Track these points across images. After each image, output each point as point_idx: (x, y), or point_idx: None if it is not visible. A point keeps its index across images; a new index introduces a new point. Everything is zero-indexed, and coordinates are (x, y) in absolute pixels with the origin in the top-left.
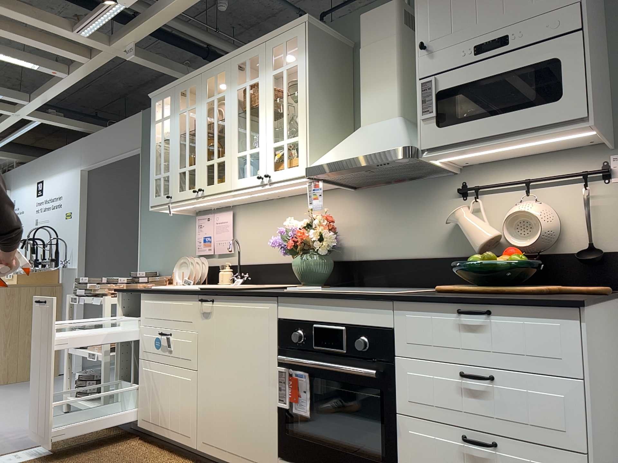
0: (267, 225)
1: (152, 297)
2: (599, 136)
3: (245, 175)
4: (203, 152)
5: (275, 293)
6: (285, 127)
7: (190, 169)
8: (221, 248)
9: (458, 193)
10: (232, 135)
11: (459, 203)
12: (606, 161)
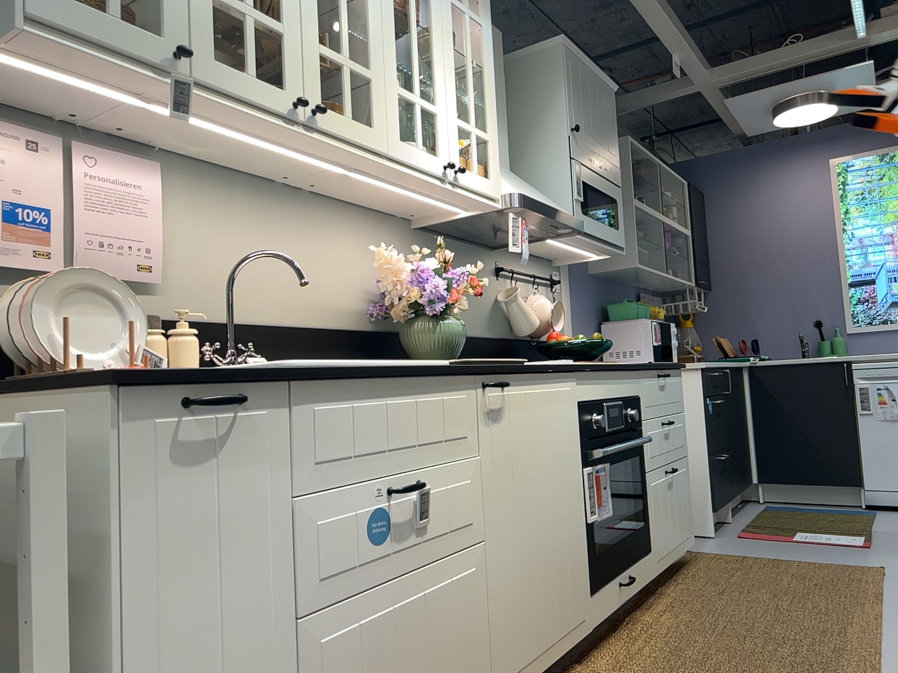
0: (266, 238)
1: (343, 391)
2: (591, 259)
3: (416, 144)
4: (310, 13)
5: (580, 367)
6: (474, 108)
7: (264, 22)
8: (114, 261)
9: (496, 271)
10: (386, 40)
11: (497, 282)
12: (554, 274)
